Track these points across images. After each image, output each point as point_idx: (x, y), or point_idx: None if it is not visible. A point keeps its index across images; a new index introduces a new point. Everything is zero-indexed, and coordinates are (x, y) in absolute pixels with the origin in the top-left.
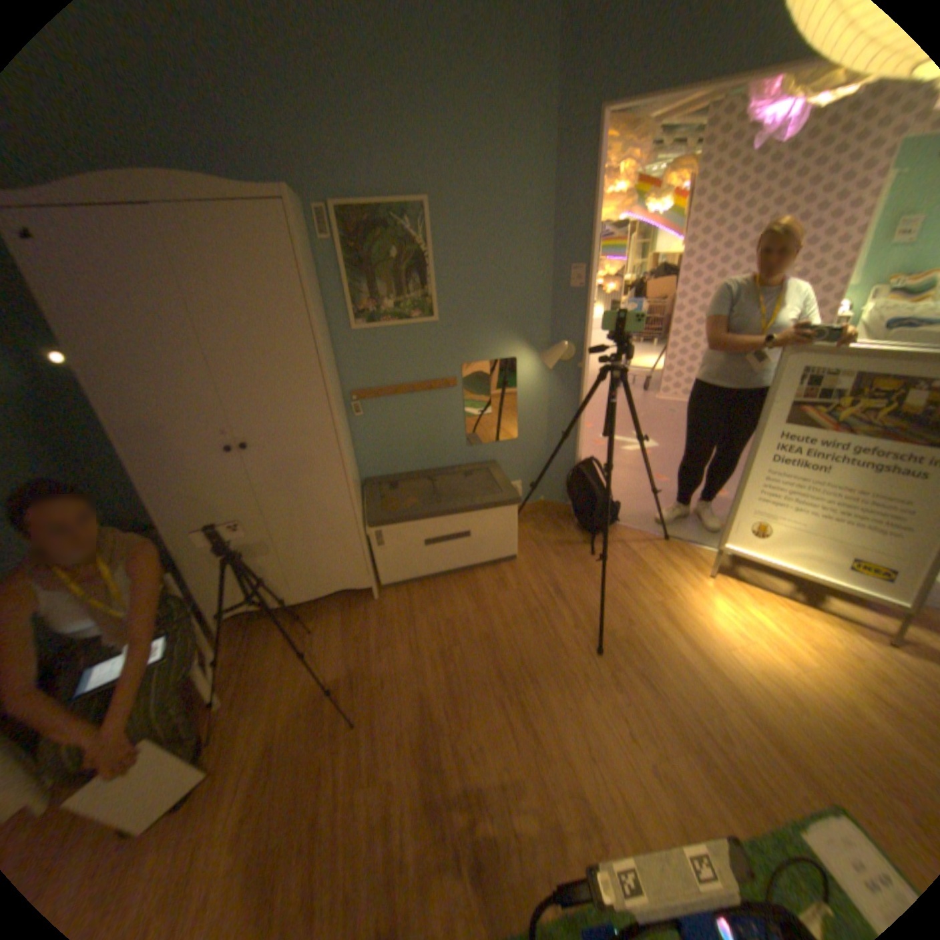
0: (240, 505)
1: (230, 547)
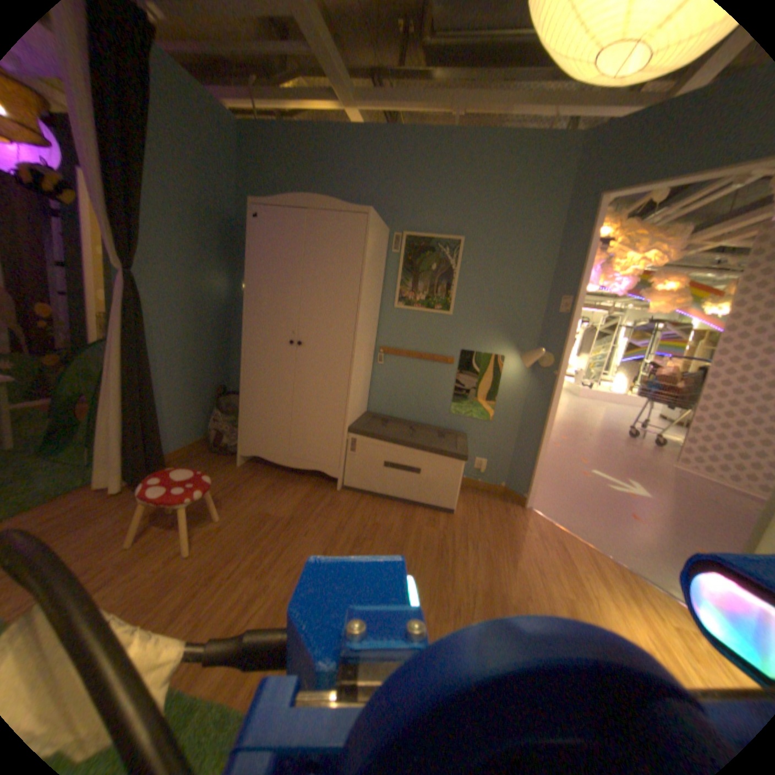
0: (283, 381)
1: (267, 406)
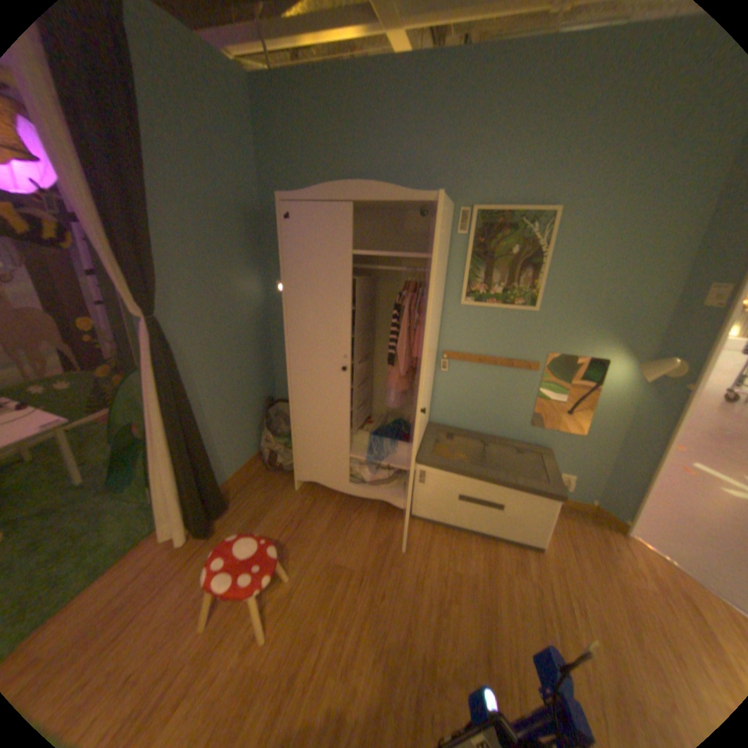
0: (338, 408)
1: (322, 434)
